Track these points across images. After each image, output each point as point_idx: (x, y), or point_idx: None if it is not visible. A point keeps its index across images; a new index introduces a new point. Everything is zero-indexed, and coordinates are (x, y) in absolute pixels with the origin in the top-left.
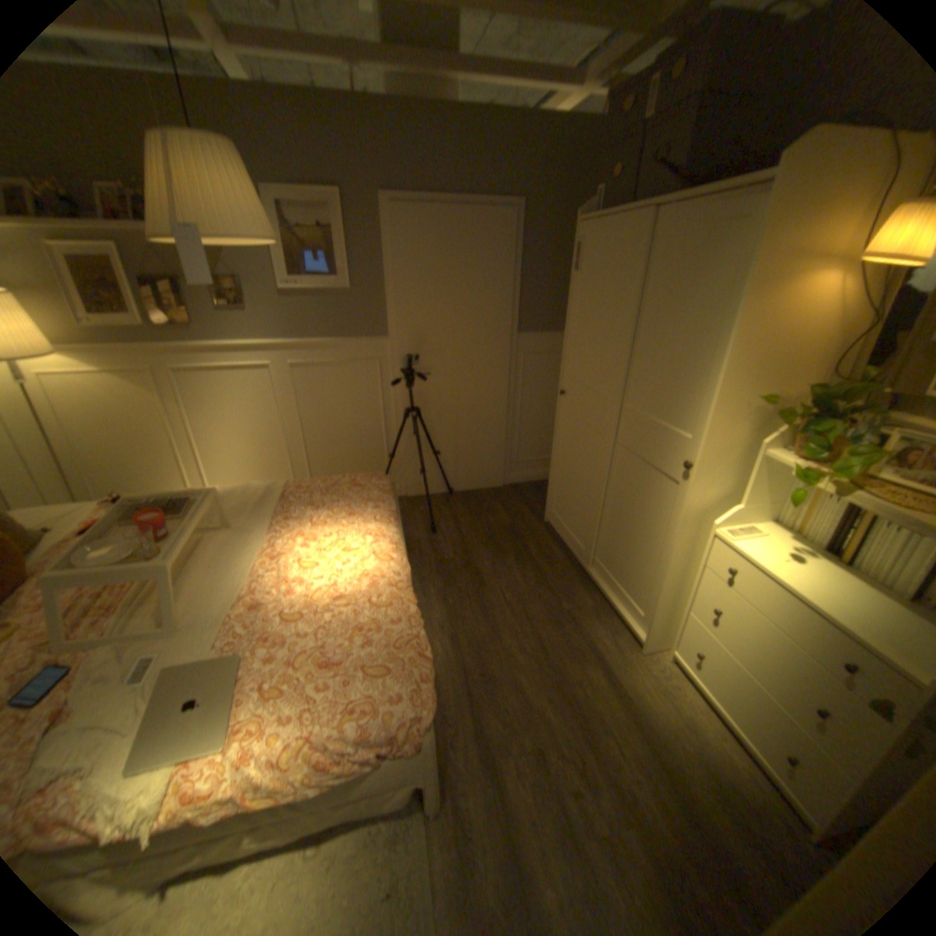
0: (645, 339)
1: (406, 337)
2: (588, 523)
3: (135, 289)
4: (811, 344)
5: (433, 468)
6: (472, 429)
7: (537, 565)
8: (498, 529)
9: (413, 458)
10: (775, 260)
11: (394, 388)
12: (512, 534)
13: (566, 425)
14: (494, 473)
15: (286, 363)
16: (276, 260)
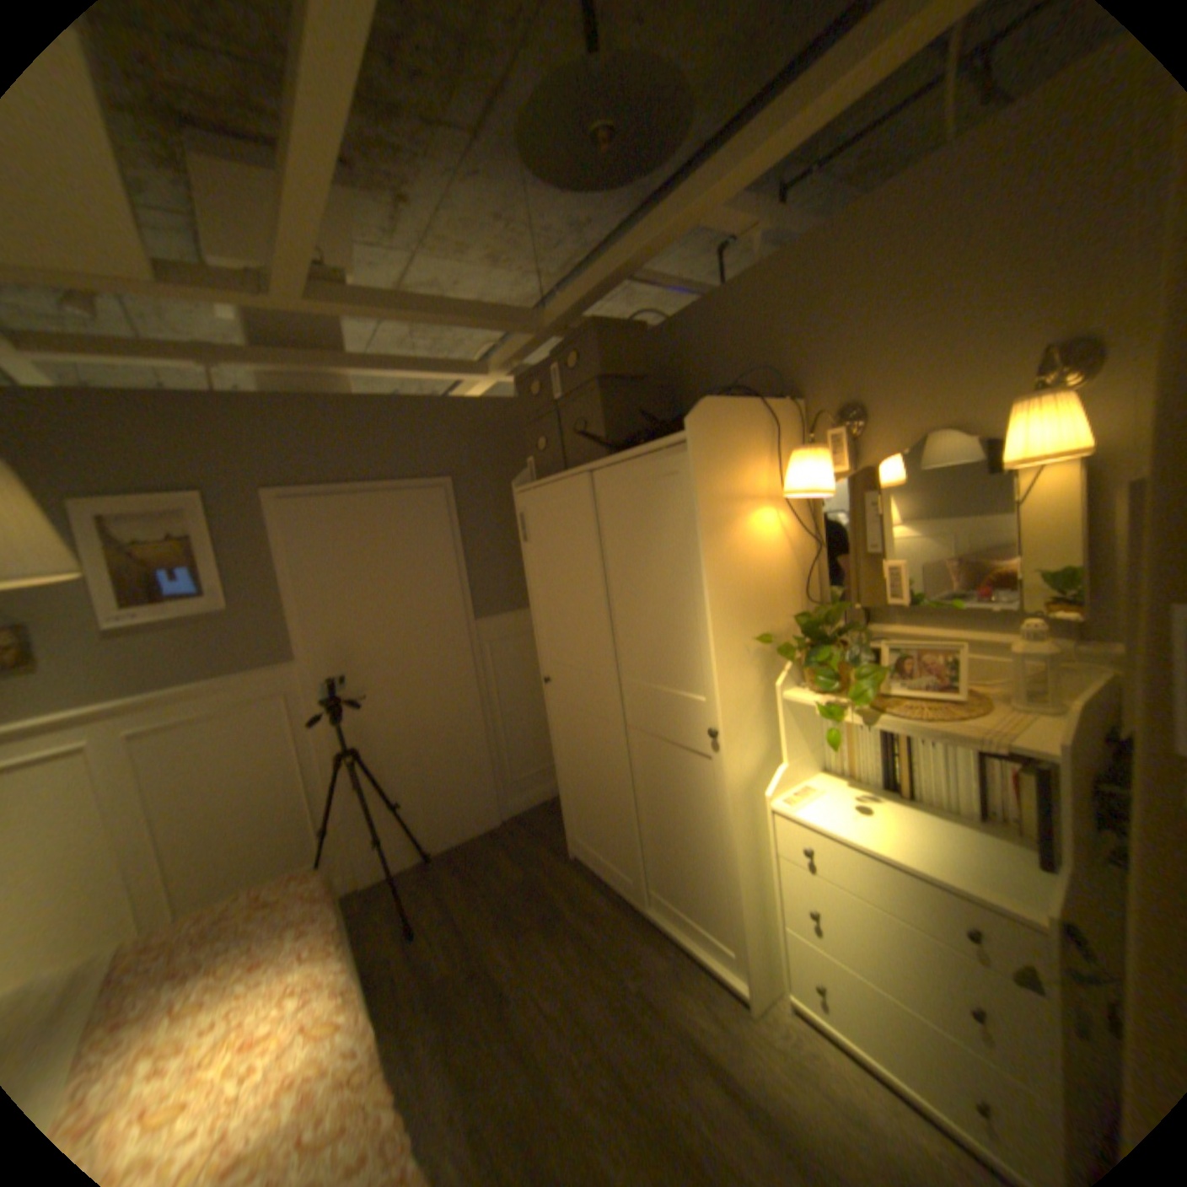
0: (621, 602)
1: (321, 655)
2: (625, 844)
3: None
4: (776, 578)
5: (391, 830)
6: (439, 757)
7: (575, 934)
8: (507, 895)
9: (356, 825)
10: (714, 508)
11: (313, 728)
12: (529, 896)
13: (561, 719)
14: (484, 809)
15: (118, 735)
16: (99, 591)
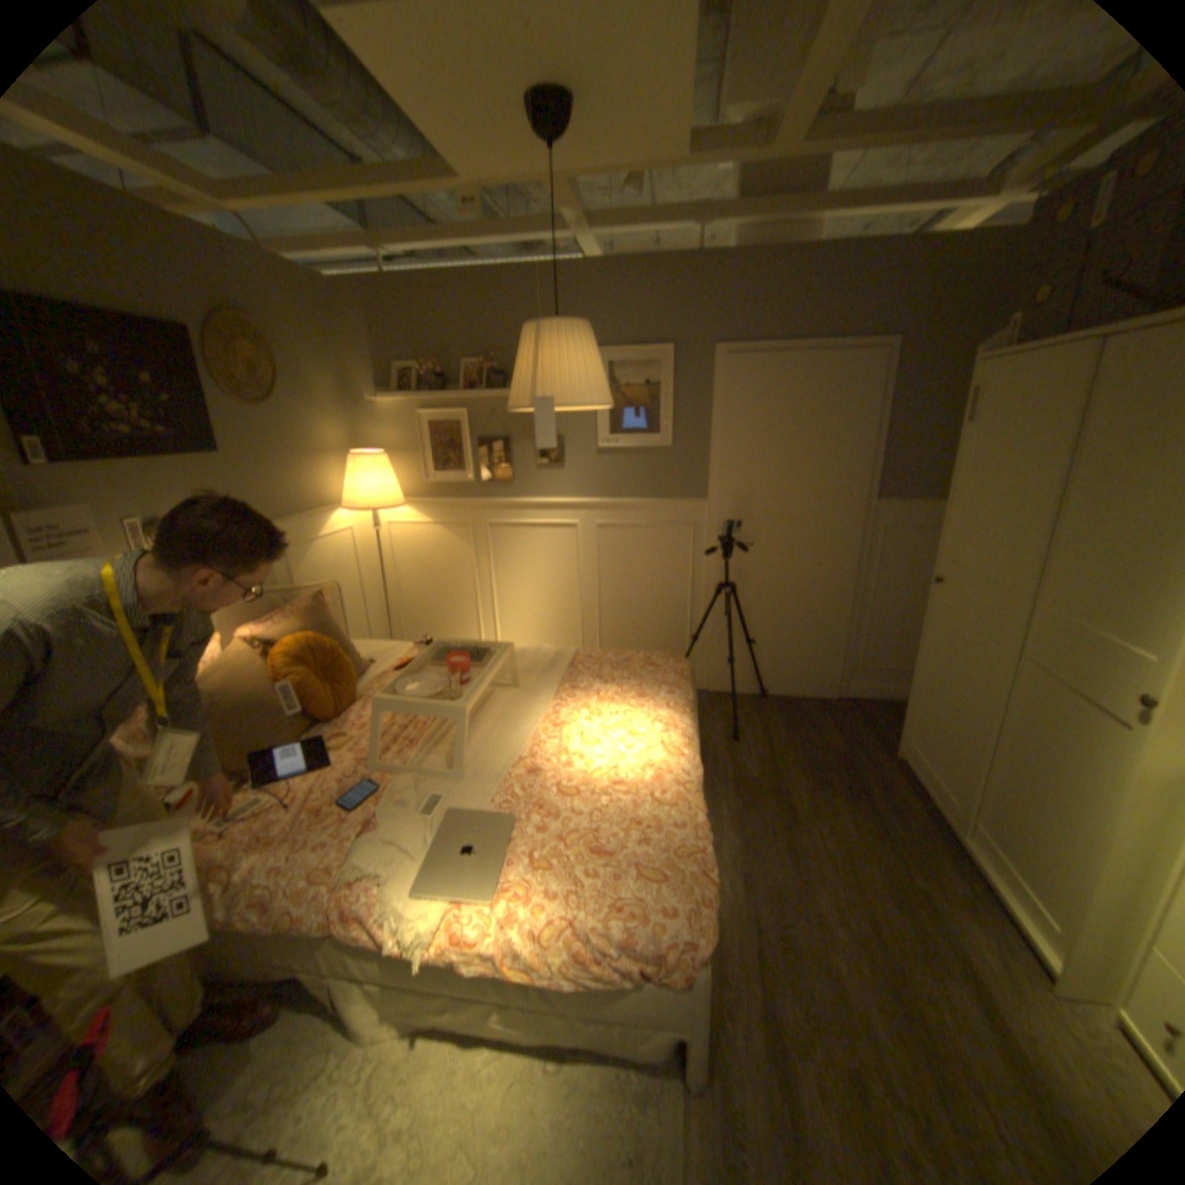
0: (1079, 513)
1: (728, 502)
2: (971, 771)
3: (474, 452)
4: None
5: (744, 662)
6: (801, 619)
7: (882, 817)
8: (827, 756)
9: (720, 646)
10: None
11: (708, 560)
12: (847, 767)
13: (942, 626)
14: (829, 680)
15: (594, 526)
16: (601, 422)
